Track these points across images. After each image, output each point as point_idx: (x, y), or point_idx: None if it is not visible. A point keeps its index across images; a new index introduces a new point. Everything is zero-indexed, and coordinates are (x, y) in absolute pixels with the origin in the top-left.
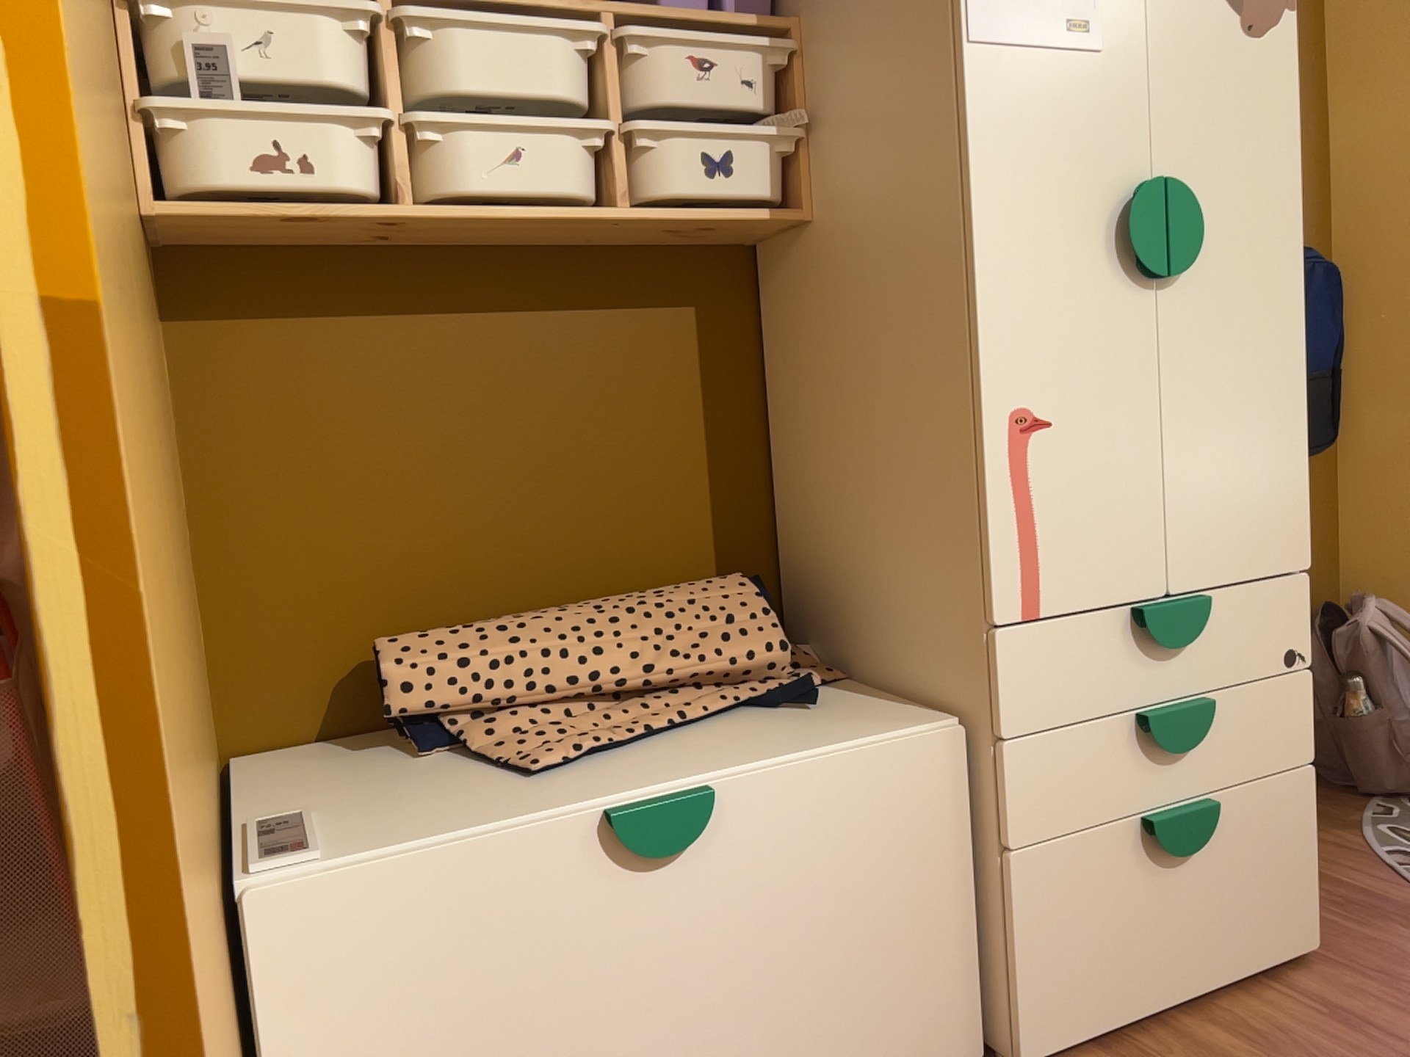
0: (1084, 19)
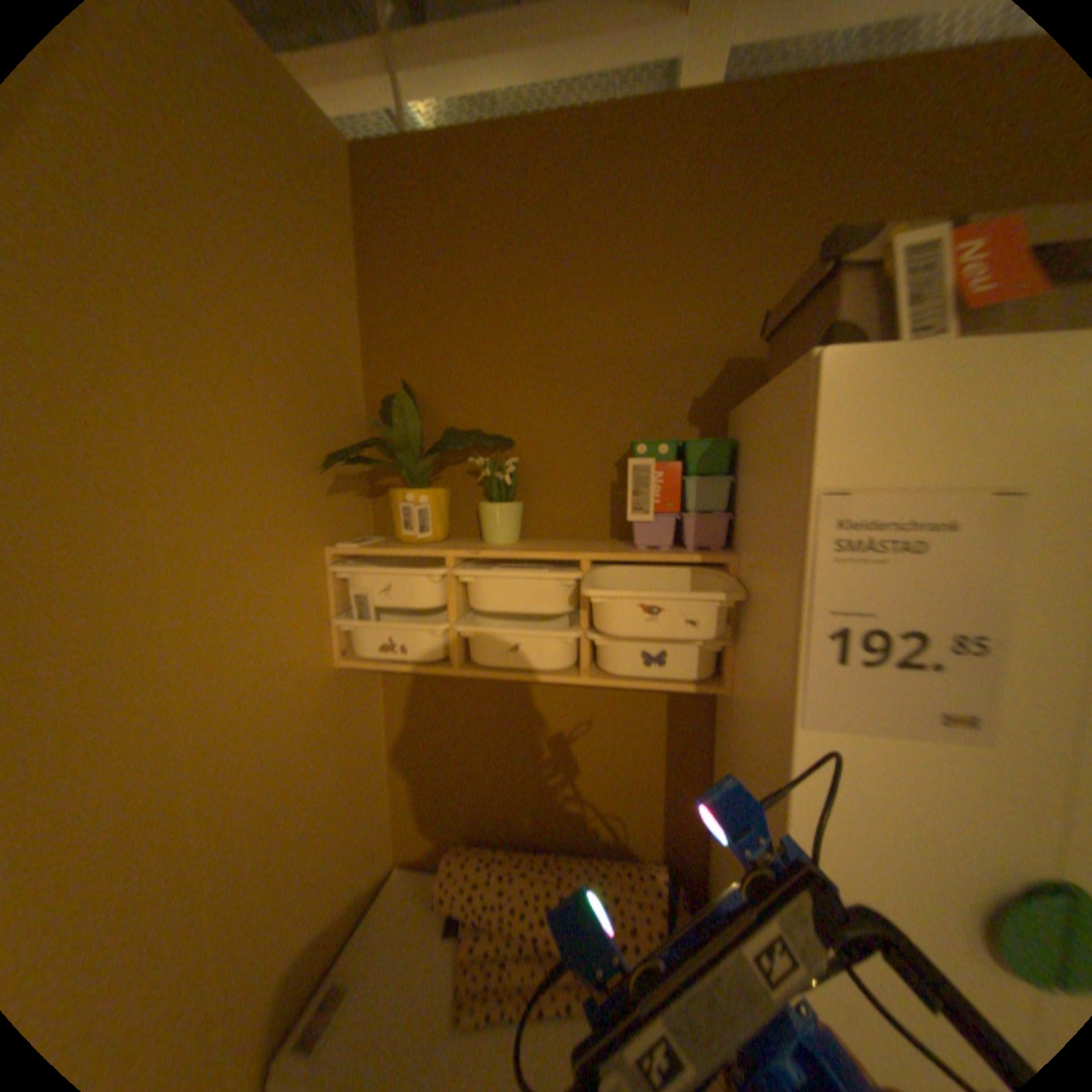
0: (969, 712)
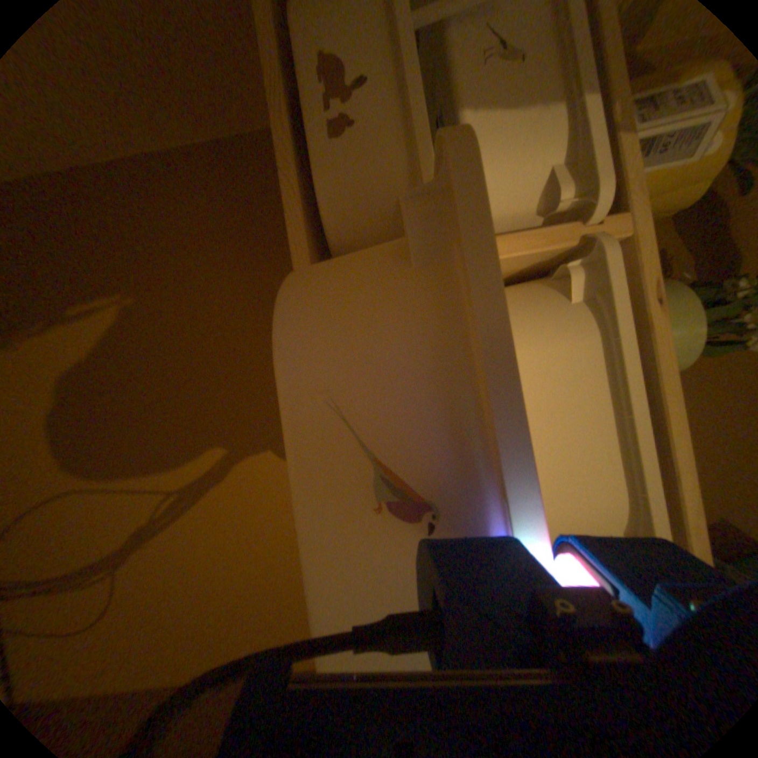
0: None
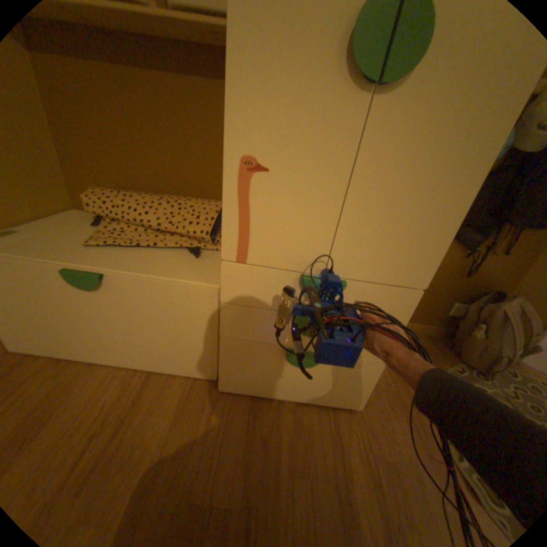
0: None
